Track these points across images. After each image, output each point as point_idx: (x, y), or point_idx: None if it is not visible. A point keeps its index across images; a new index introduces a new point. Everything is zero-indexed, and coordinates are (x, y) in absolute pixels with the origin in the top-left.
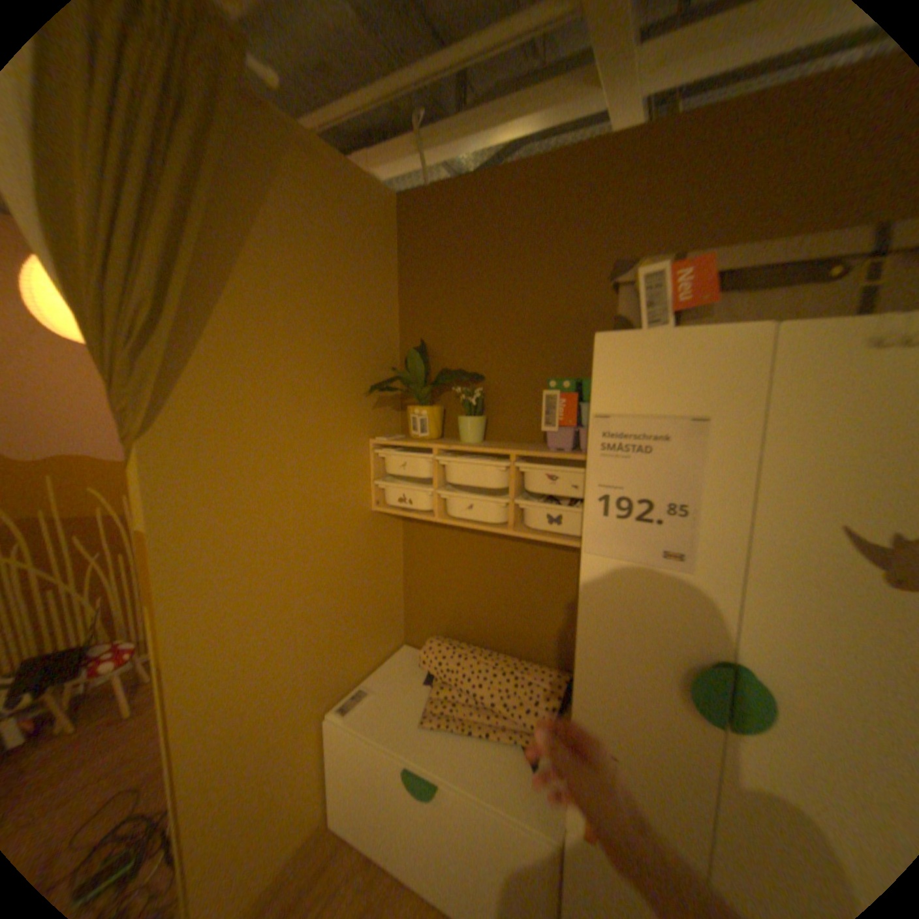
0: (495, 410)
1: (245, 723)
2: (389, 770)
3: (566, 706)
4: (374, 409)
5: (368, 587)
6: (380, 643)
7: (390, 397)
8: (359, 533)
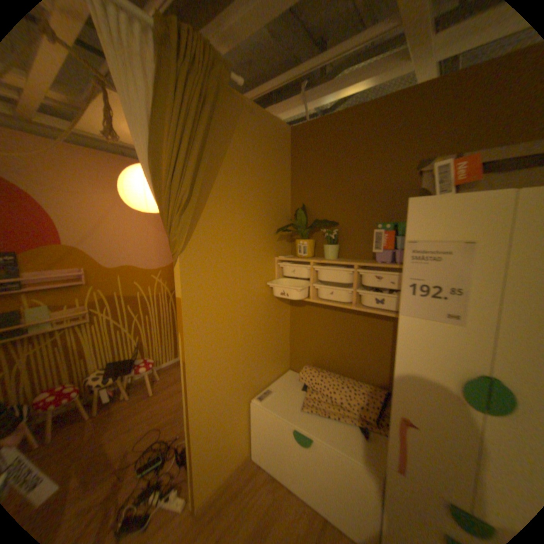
0: (344, 241)
1: (216, 396)
2: (286, 430)
3: (385, 407)
4: (277, 241)
5: (272, 336)
6: (277, 367)
7: (285, 235)
8: (269, 307)
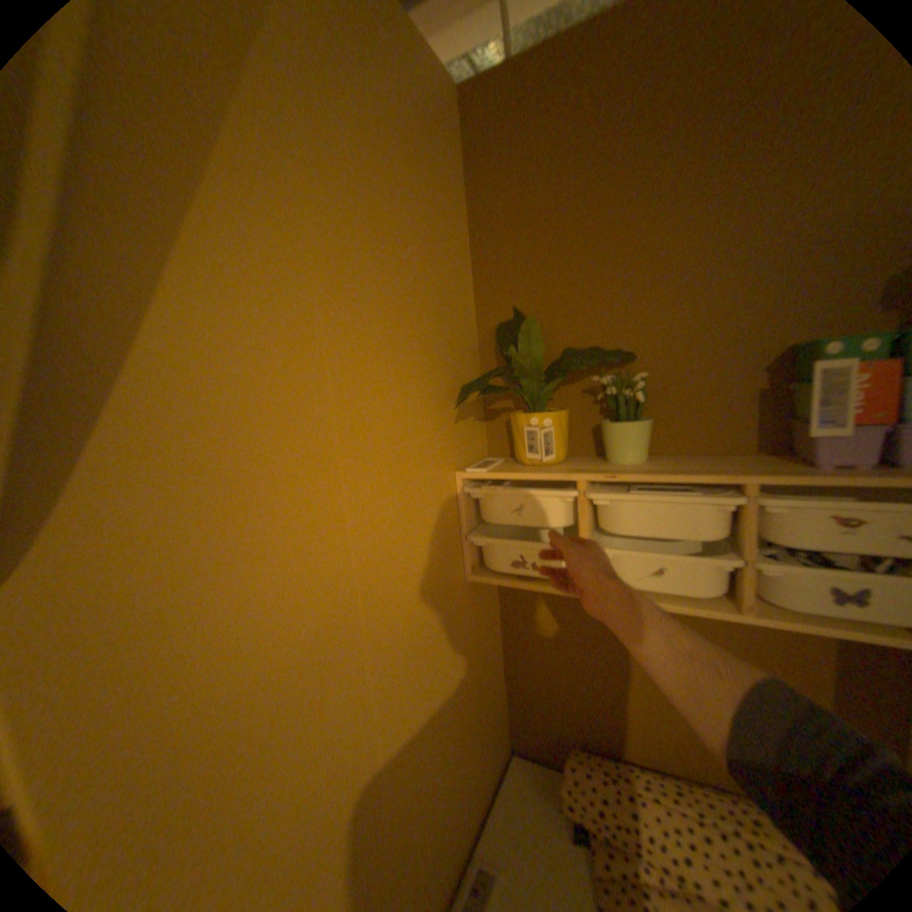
0: (658, 405)
1: None
2: None
3: None
4: (456, 422)
5: (469, 697)
6: (488, 768)
7: (471, 400)
8: (454, 621)
